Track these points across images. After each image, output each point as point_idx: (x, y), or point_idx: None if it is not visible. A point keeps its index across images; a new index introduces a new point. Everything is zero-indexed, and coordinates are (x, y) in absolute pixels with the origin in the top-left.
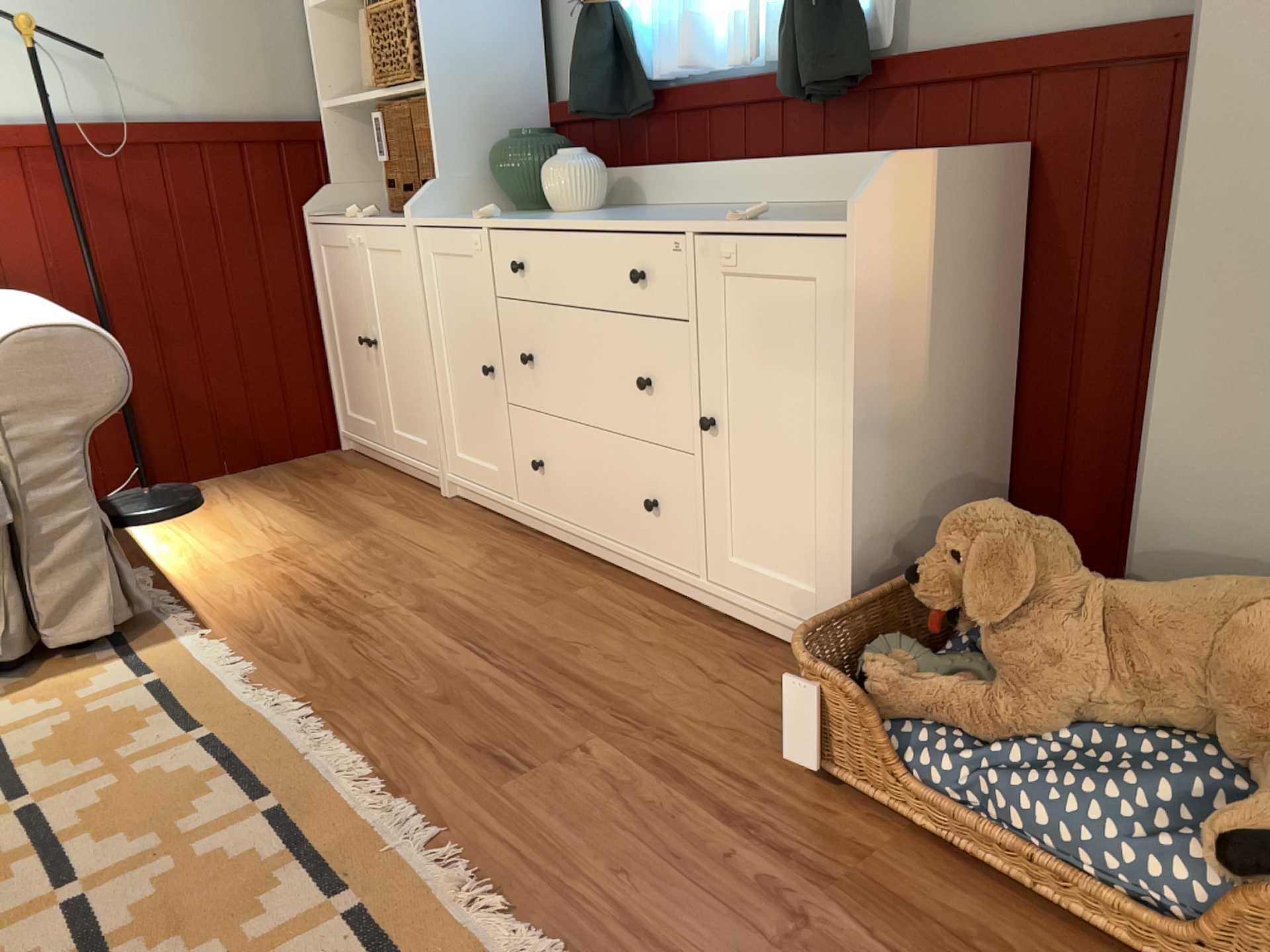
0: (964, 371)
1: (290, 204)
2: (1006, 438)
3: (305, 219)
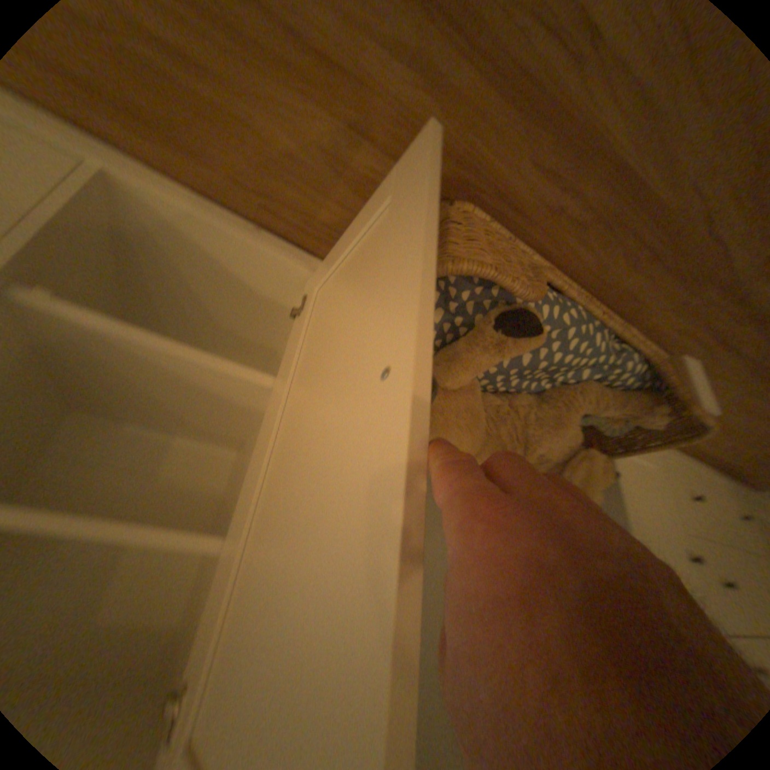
0: None
1: None
2: None
3: None
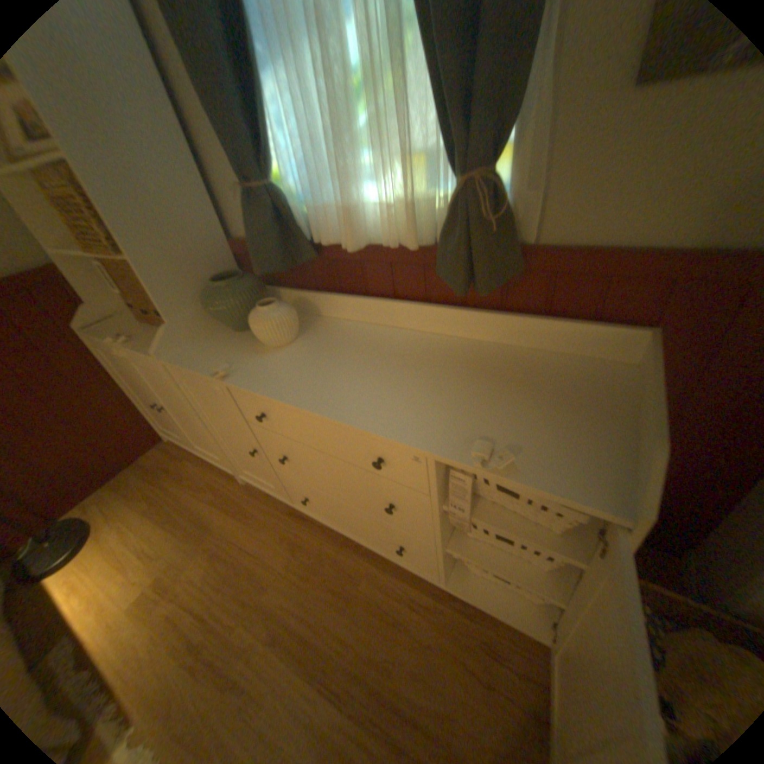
0: None
1: (57, 323)
2: None
3: (75, 330)
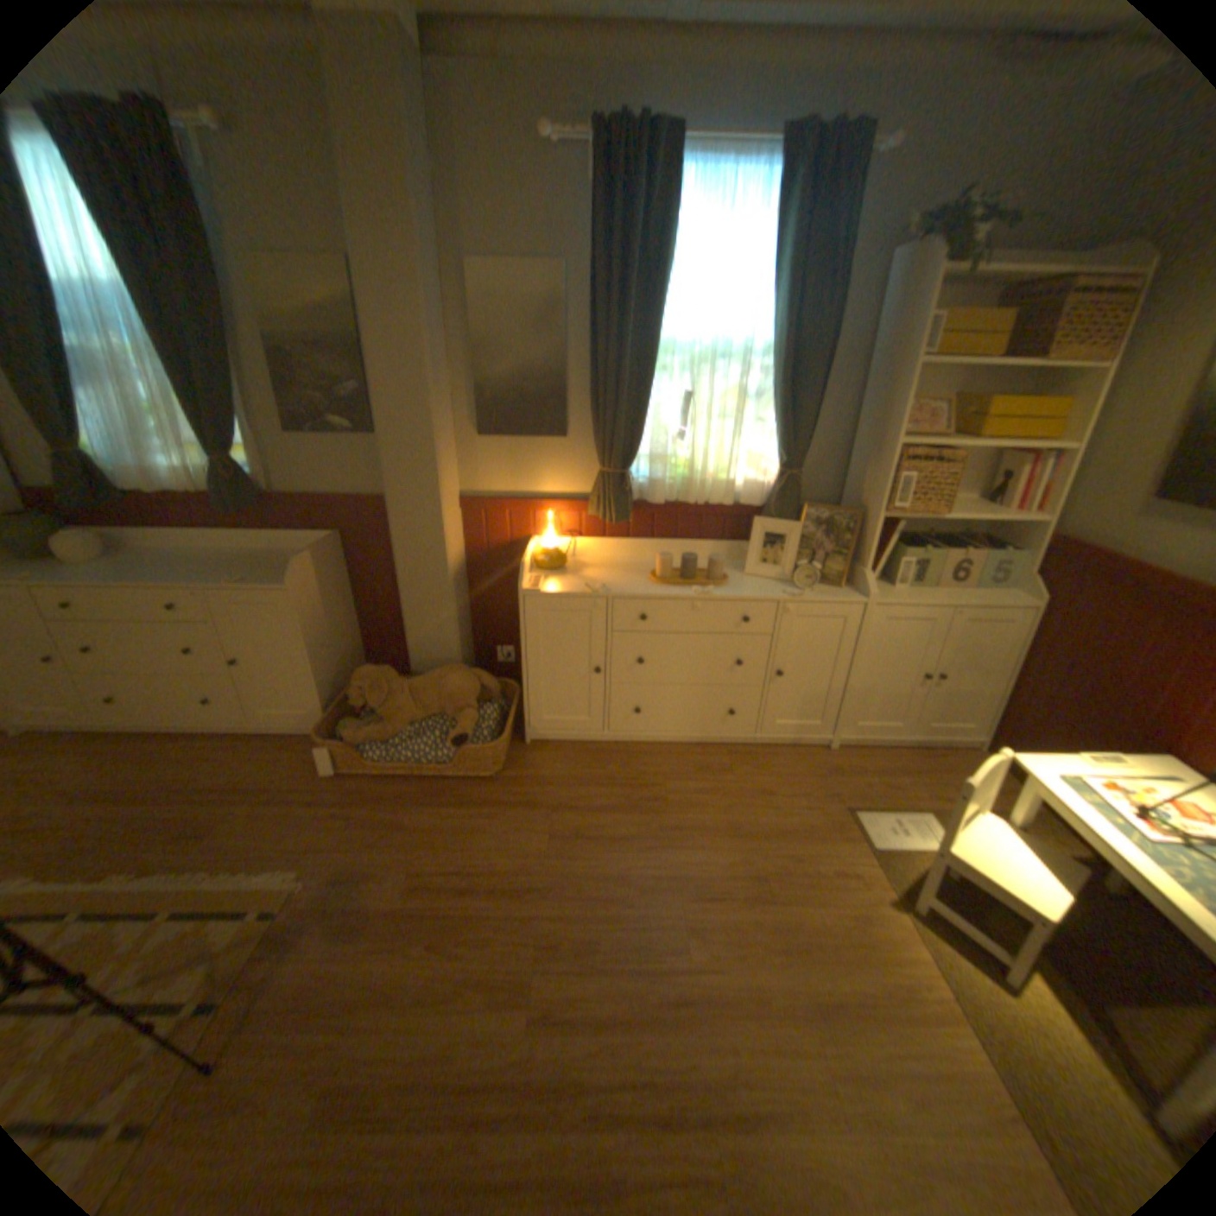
0: (338, 616)
1: None
2: (358, 631)
3: None
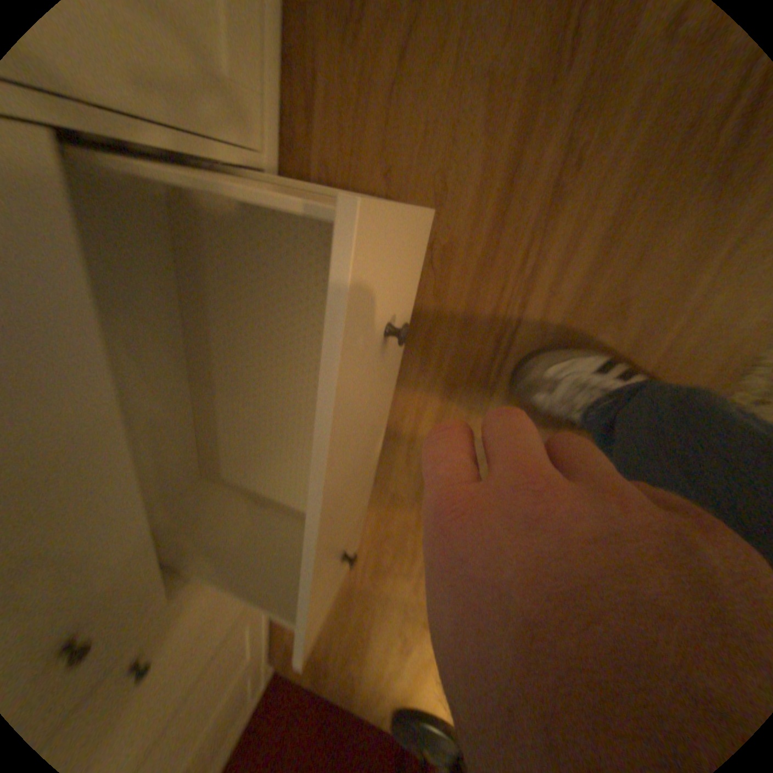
0: None
1: None
2: None
3: None
